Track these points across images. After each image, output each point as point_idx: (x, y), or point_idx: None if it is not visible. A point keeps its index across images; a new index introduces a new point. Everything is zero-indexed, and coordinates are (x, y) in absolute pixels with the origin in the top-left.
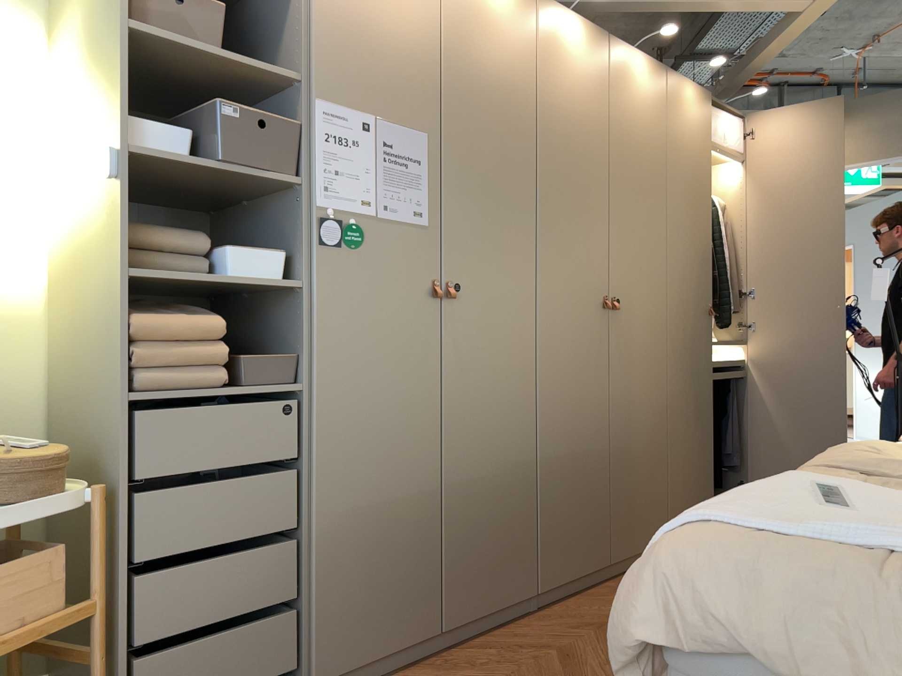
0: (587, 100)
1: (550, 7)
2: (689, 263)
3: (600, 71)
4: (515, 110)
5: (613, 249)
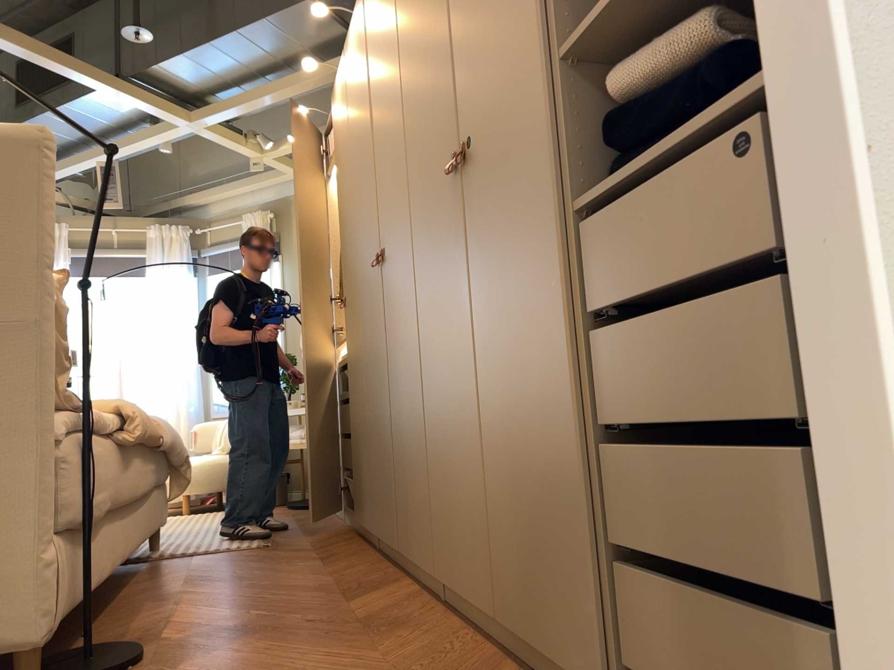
0: (362, 79)
1: (348, 46)
2: (430, 117)
3: (364, 33)
4: (347, 153)
5: (381, 197)
